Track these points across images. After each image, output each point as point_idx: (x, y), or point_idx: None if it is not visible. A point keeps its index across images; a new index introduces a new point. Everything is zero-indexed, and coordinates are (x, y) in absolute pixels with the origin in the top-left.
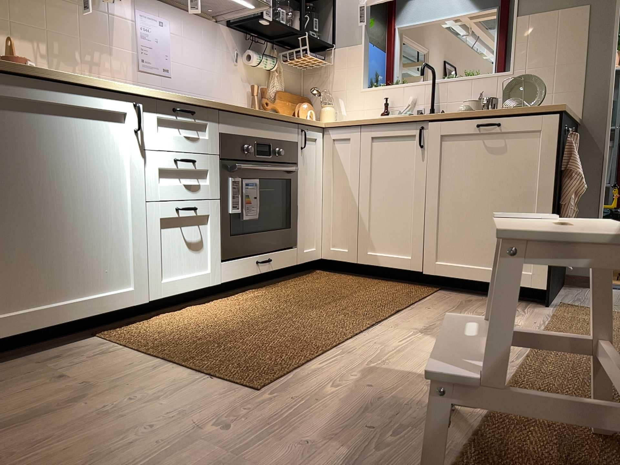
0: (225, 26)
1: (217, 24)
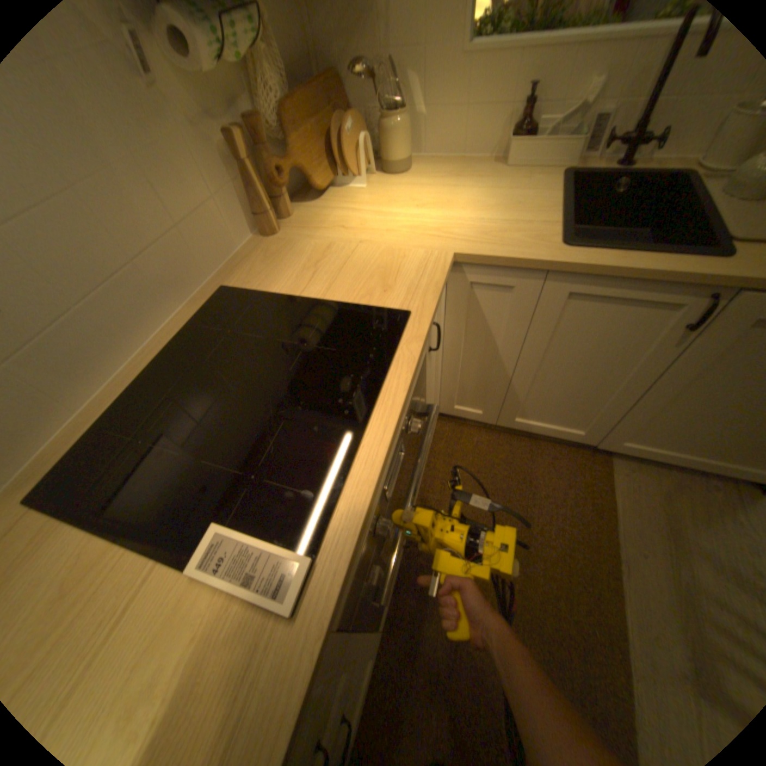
0: None
1: None
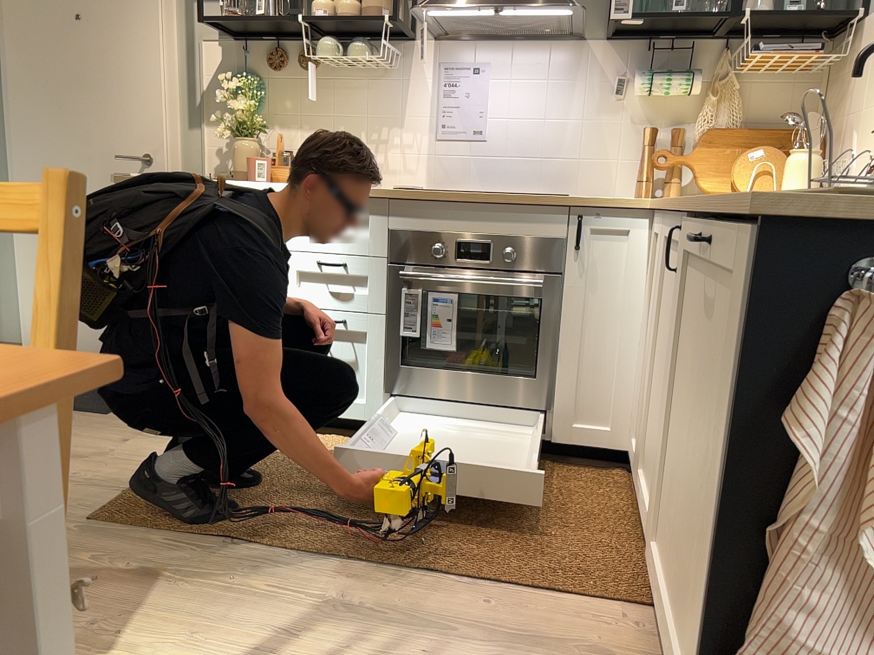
0: (599, 39)
1: (583, 39)
